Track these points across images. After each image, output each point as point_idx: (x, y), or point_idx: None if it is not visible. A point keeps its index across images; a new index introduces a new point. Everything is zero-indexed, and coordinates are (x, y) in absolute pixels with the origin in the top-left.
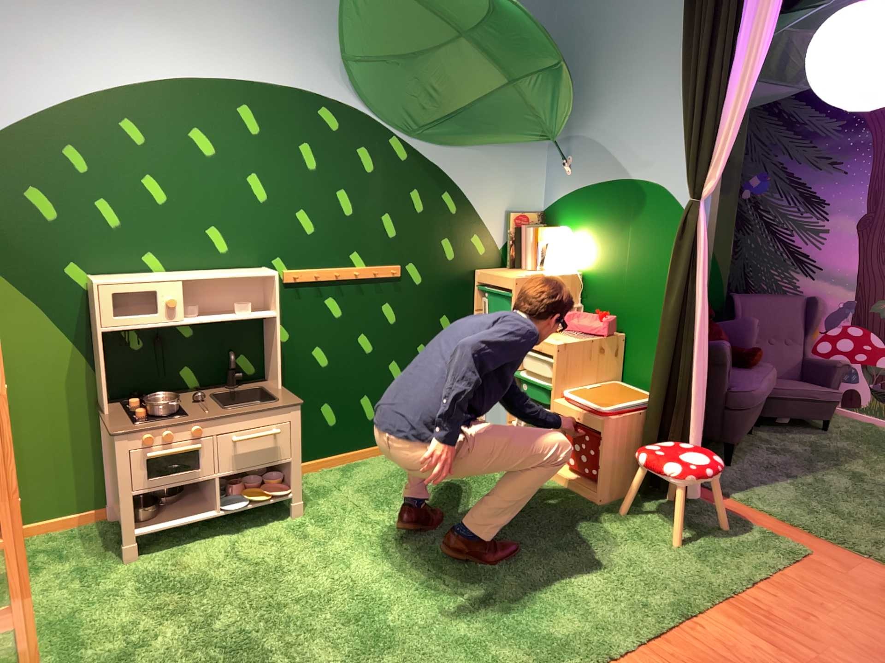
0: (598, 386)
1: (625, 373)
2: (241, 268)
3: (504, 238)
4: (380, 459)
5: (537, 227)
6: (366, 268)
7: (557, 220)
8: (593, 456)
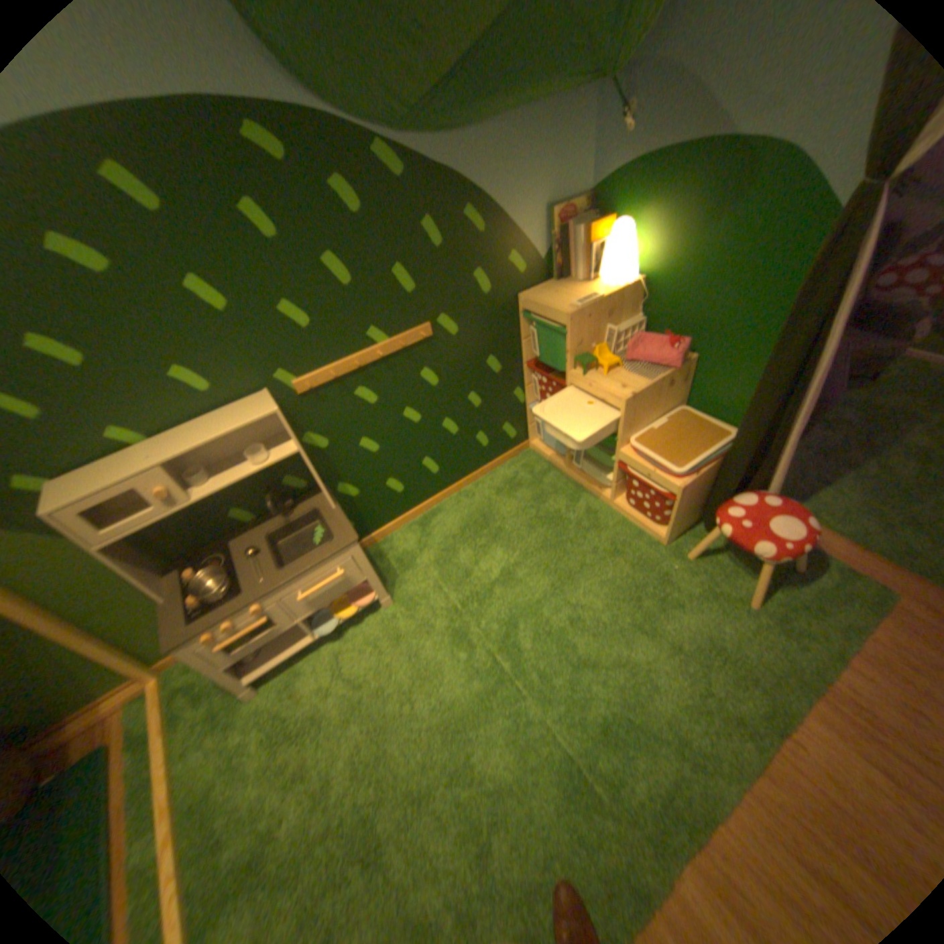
0: (664, 423)
1: (691, 394)
2: (239, 399)
3: (547, 244)
4: (453, 499)
5: (587, 221)
6: (390, 342)
7: (612, 204)
8: (662, 507)
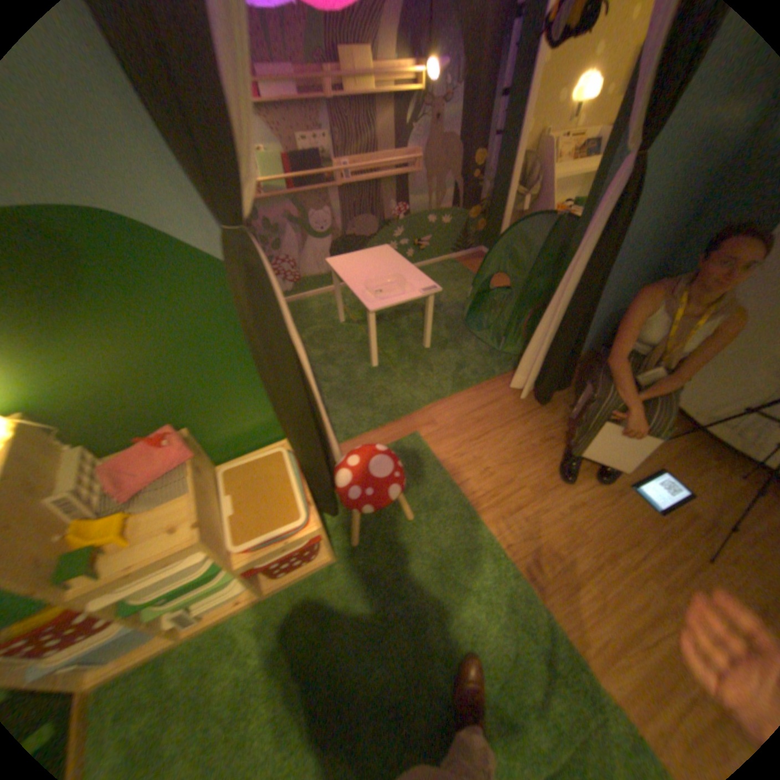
0: (230, 499)
1: (211, 454)
2: None
3: None
4: None
5: None
6: None
7: None
8: (312, 549)
